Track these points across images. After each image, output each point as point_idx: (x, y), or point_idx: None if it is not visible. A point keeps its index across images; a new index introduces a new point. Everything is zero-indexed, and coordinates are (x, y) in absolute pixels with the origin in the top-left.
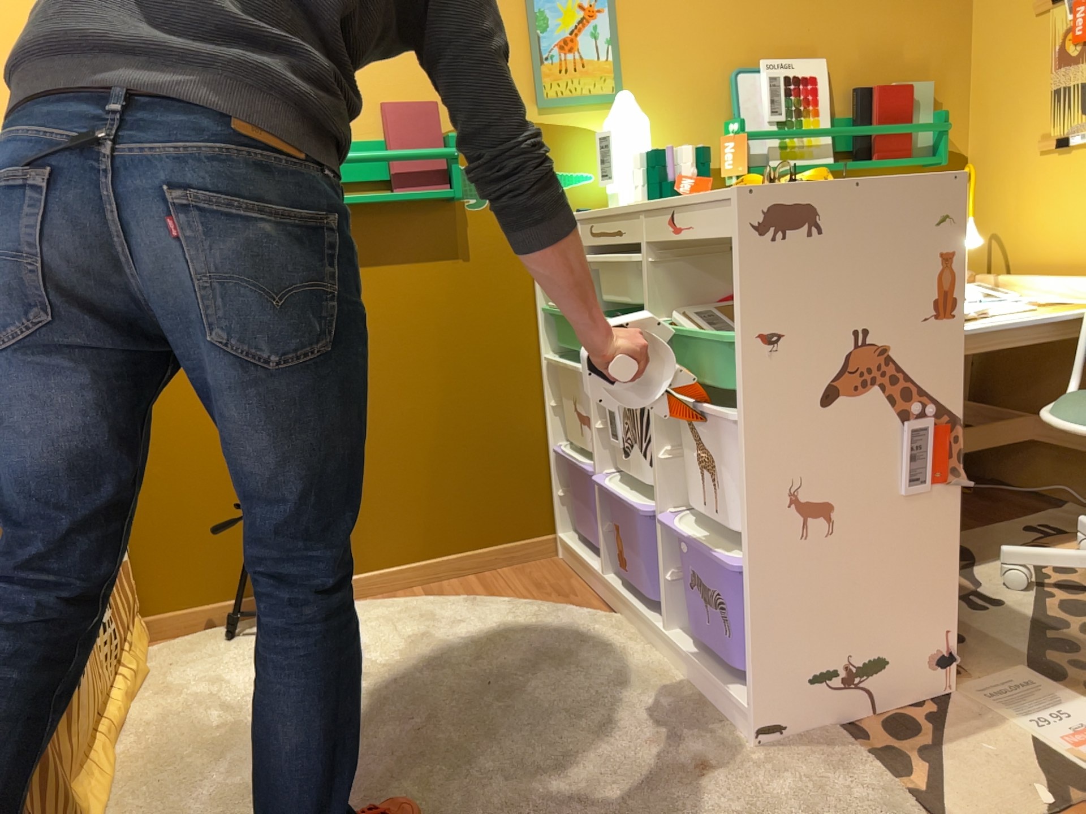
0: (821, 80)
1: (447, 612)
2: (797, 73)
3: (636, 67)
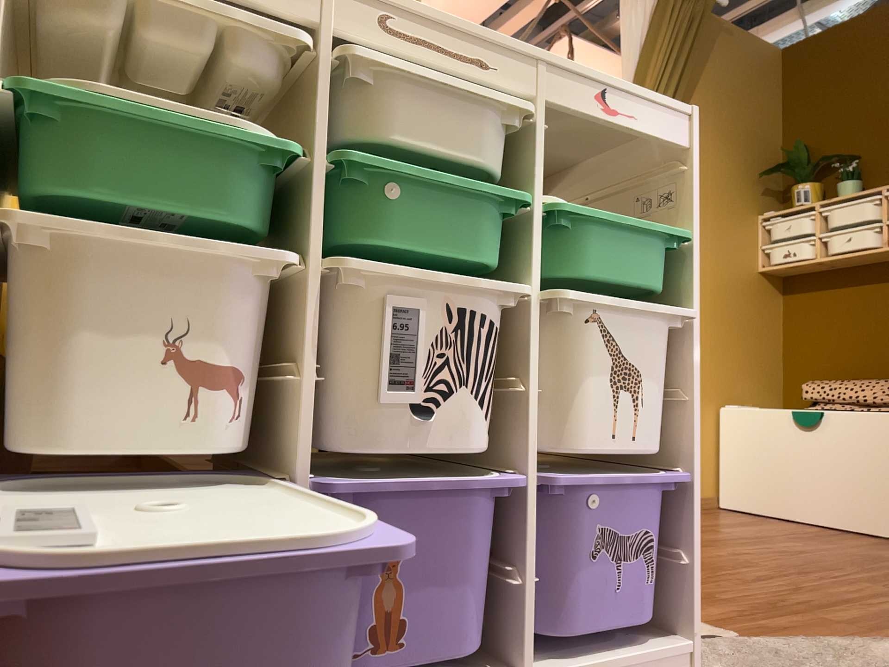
0: None
1: None
2: None
3: None
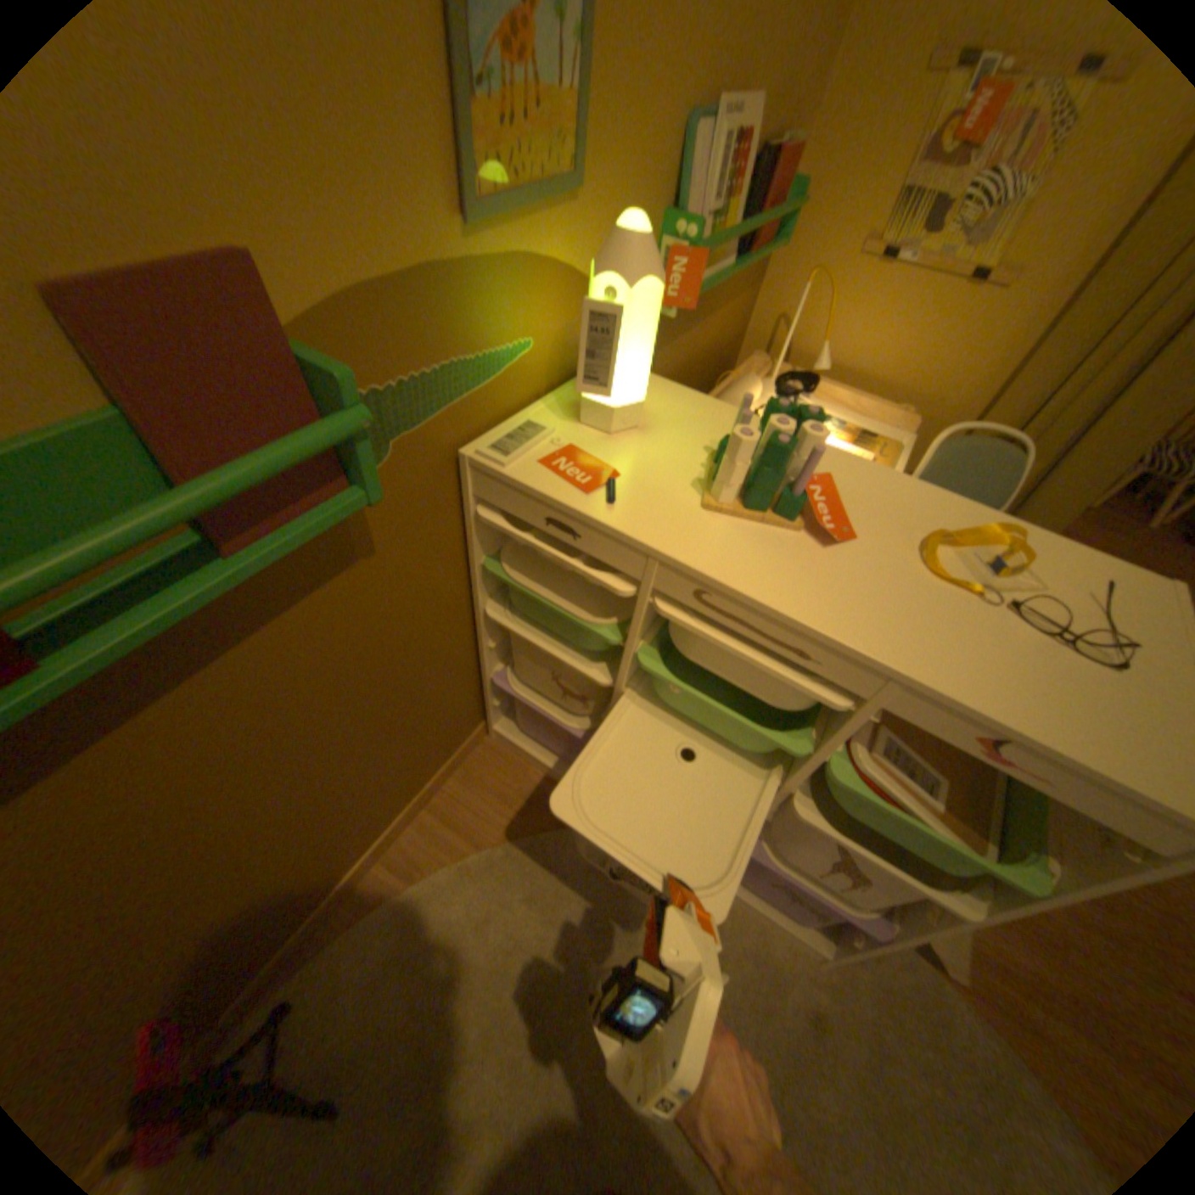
0: (758, 132)
1: (459, 908)
2: (747, 117)
3: (605, 99)
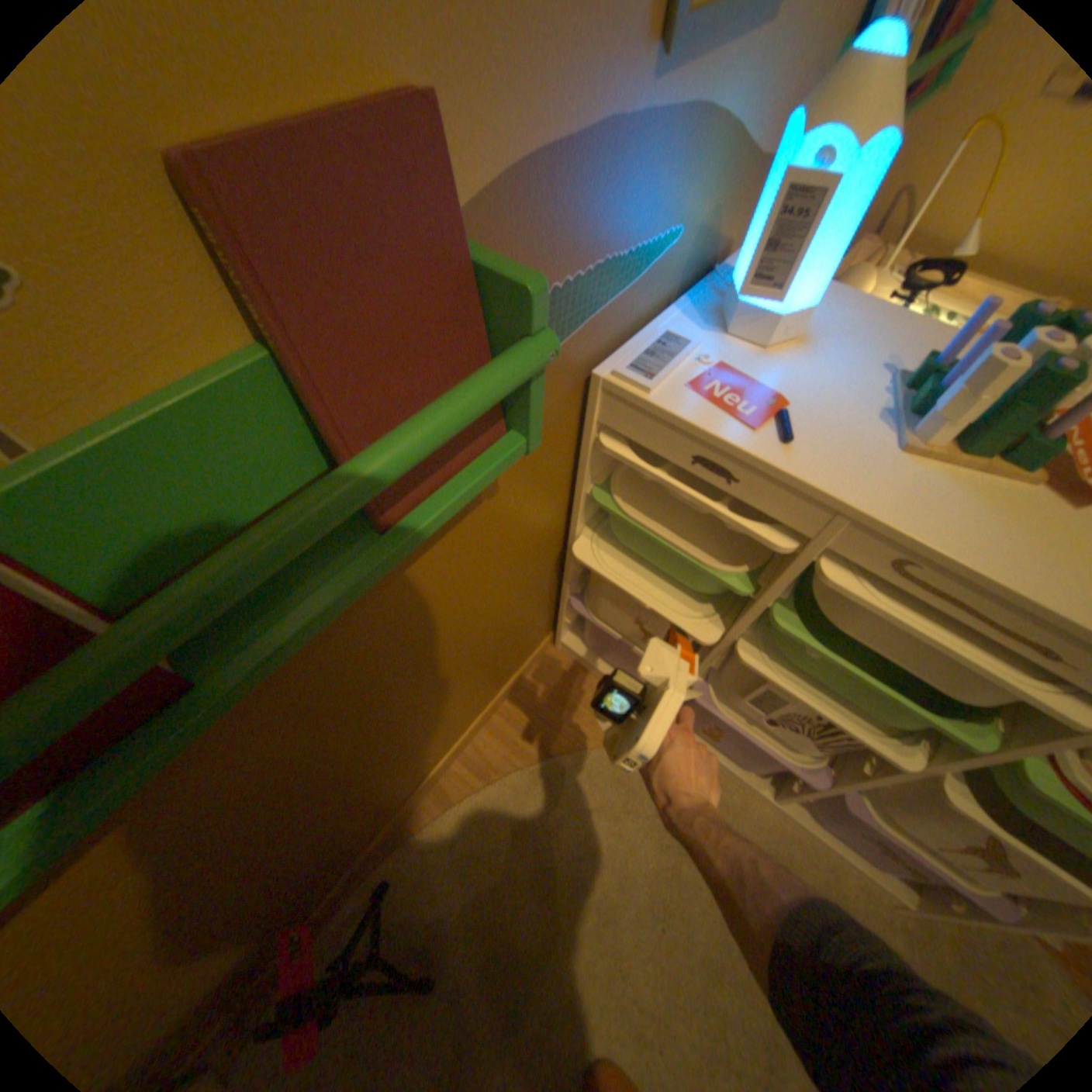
0: None
1: (533, 811)
2: None
3: None
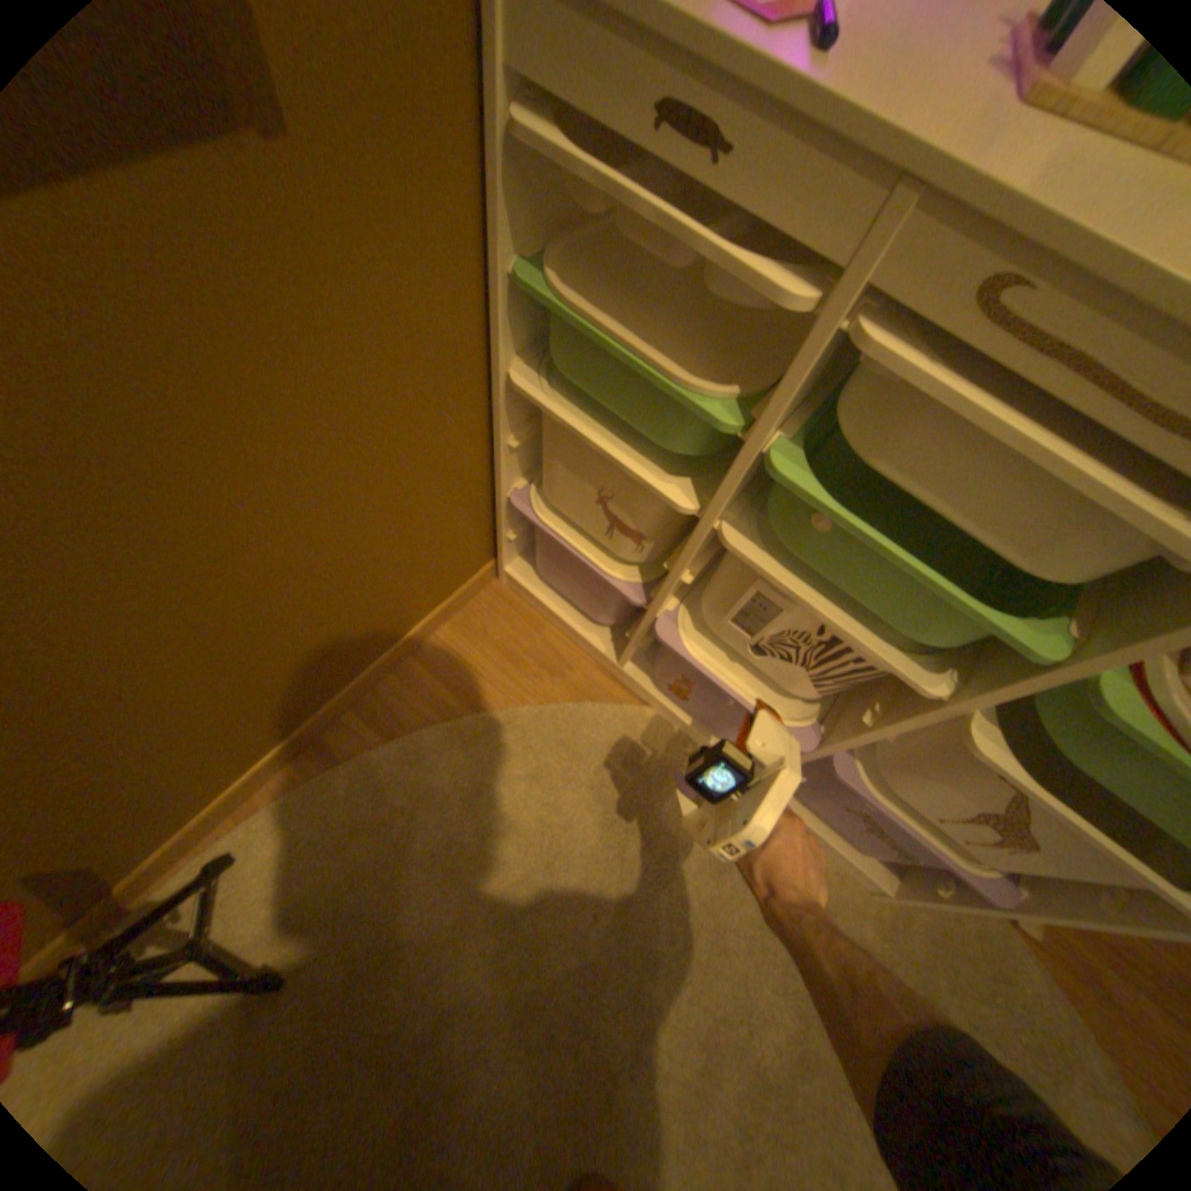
0: None
1: (446, 775)
2: None
3: None
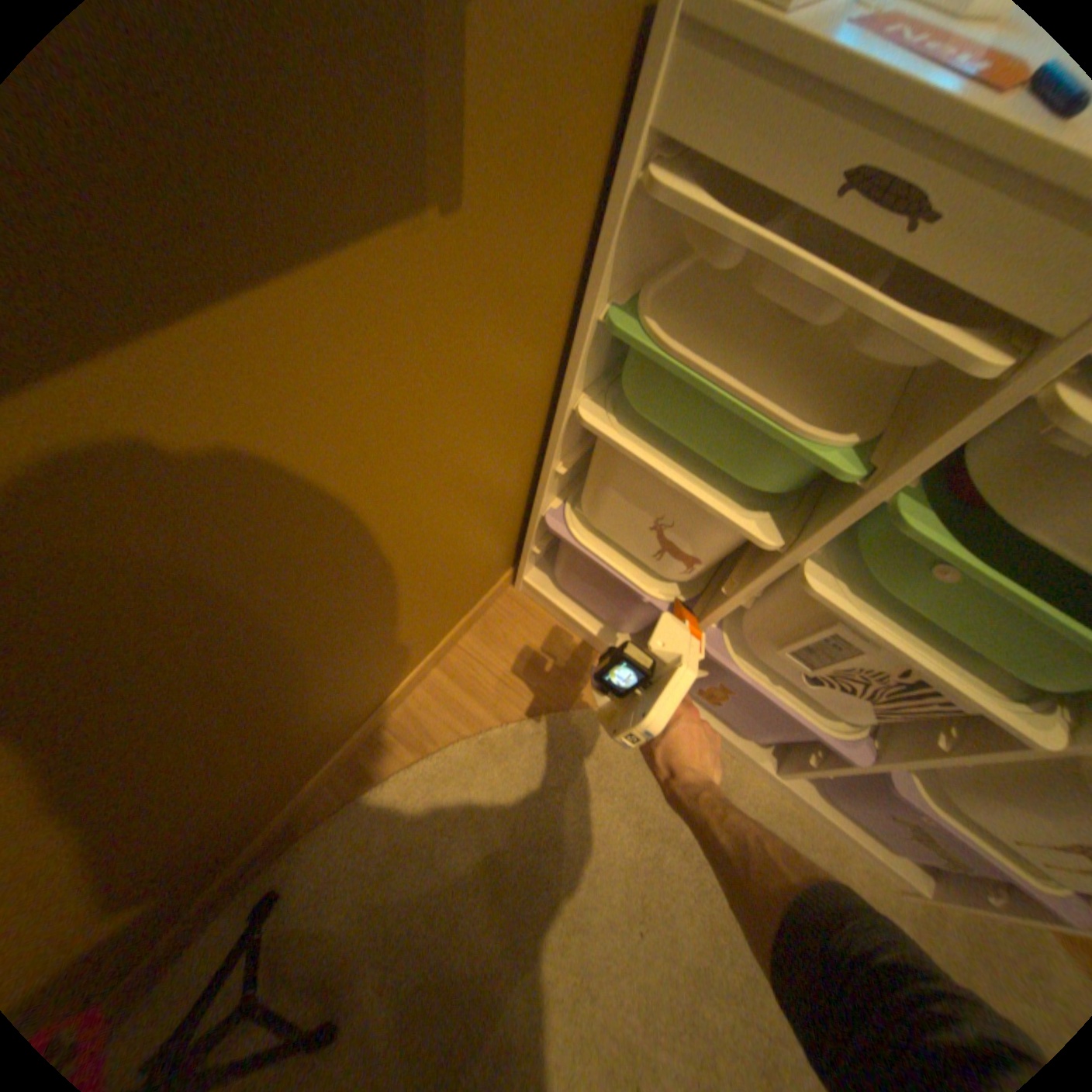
0: None
1: (482, 791)
2: None
3: None
